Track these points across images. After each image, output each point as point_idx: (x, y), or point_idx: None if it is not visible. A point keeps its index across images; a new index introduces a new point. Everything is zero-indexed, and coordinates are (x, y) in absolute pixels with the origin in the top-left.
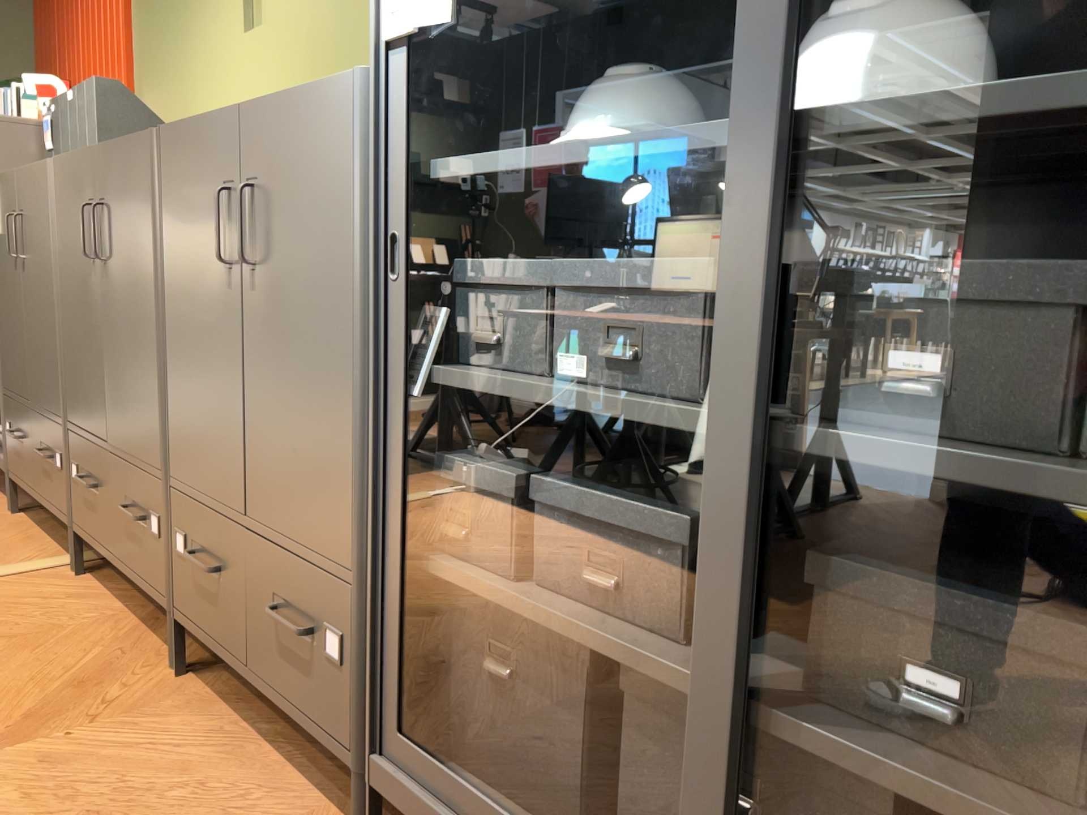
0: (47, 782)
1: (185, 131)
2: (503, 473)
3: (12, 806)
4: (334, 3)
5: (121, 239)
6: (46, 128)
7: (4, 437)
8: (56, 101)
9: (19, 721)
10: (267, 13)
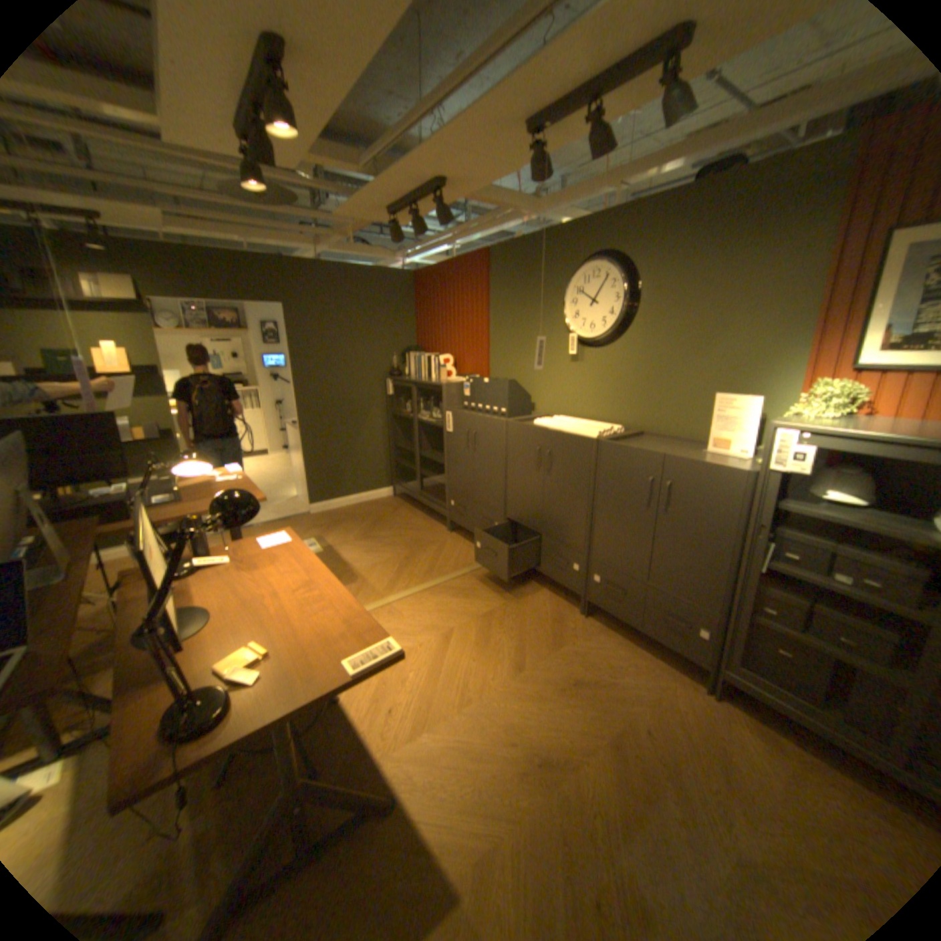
0: (584, 661)
1: (621, 449)
2: (797, 600)
3: (582, 669)
4: (633, 367)
5: (563, 467)
6: (465, 387)
7: (439, 501)
8: (472, 378)
9: (551, 635)
10: (588, 358)
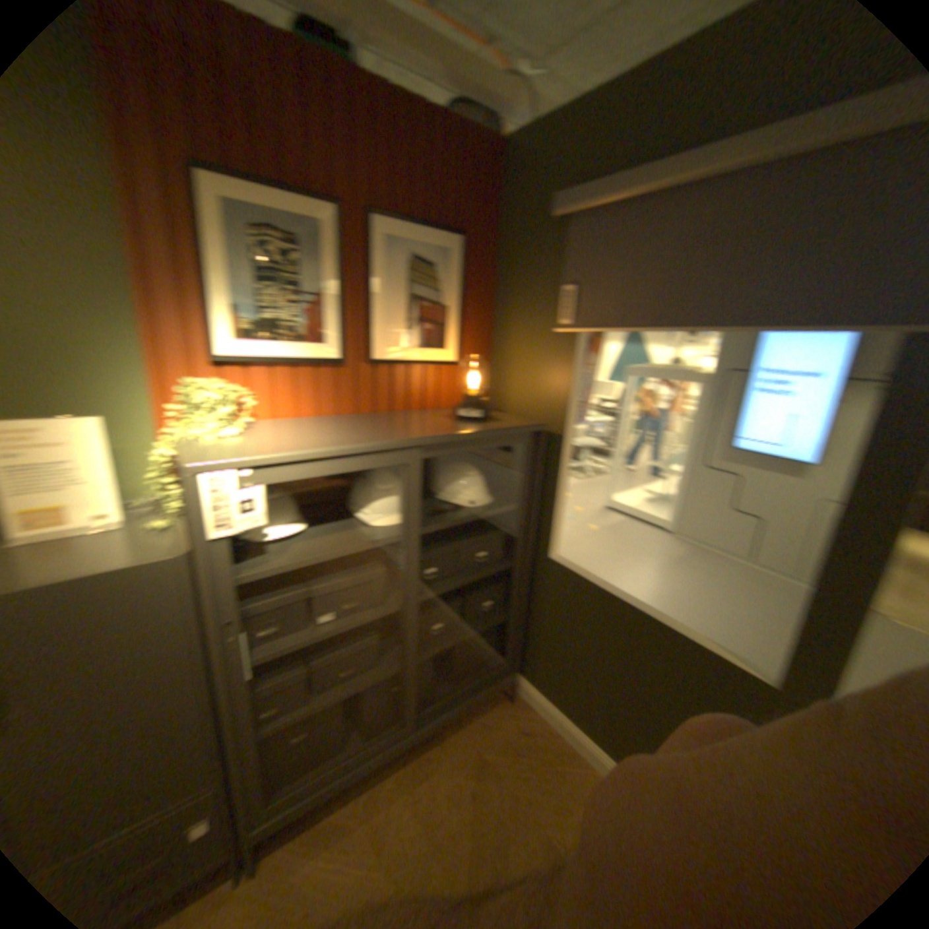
0: None
1: None
2: (290, 673)
3: None
4: None
5: None
6: None
7: None
8: None
9: None
10: None
